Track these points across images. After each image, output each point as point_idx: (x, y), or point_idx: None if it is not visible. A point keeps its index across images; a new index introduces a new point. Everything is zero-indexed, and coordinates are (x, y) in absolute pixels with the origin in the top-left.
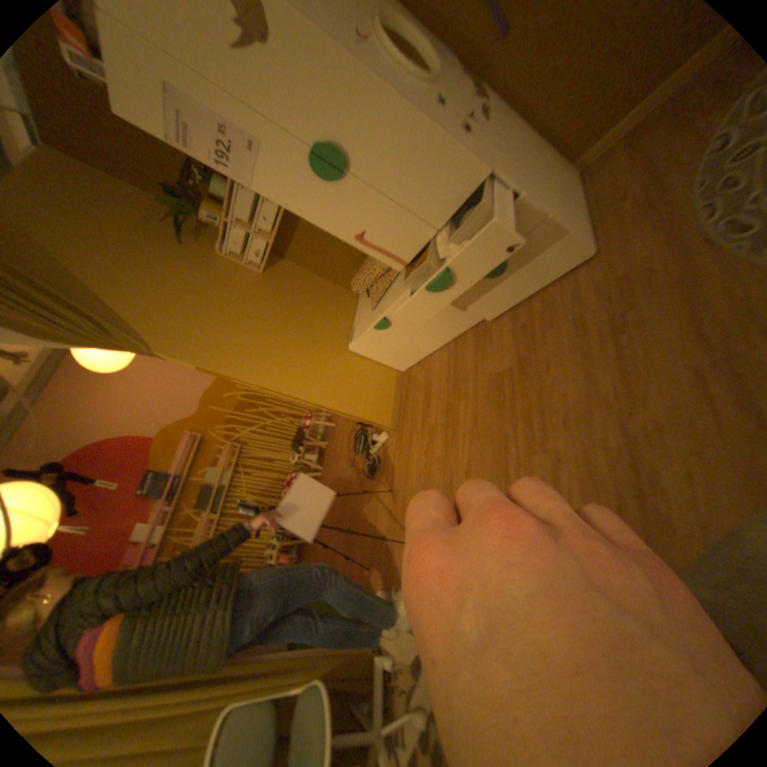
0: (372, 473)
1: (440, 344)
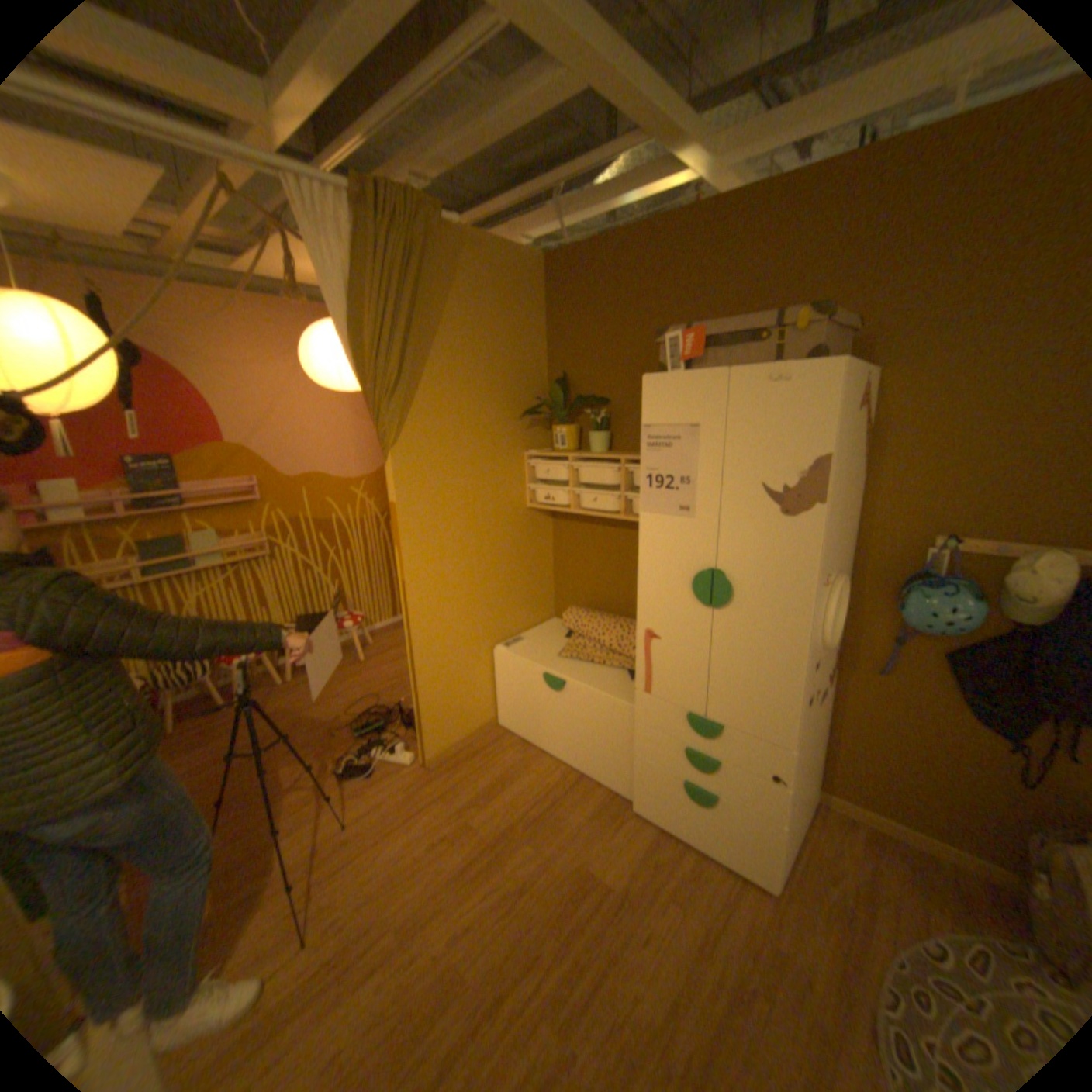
0: (344, 778)
1: (565, 759)
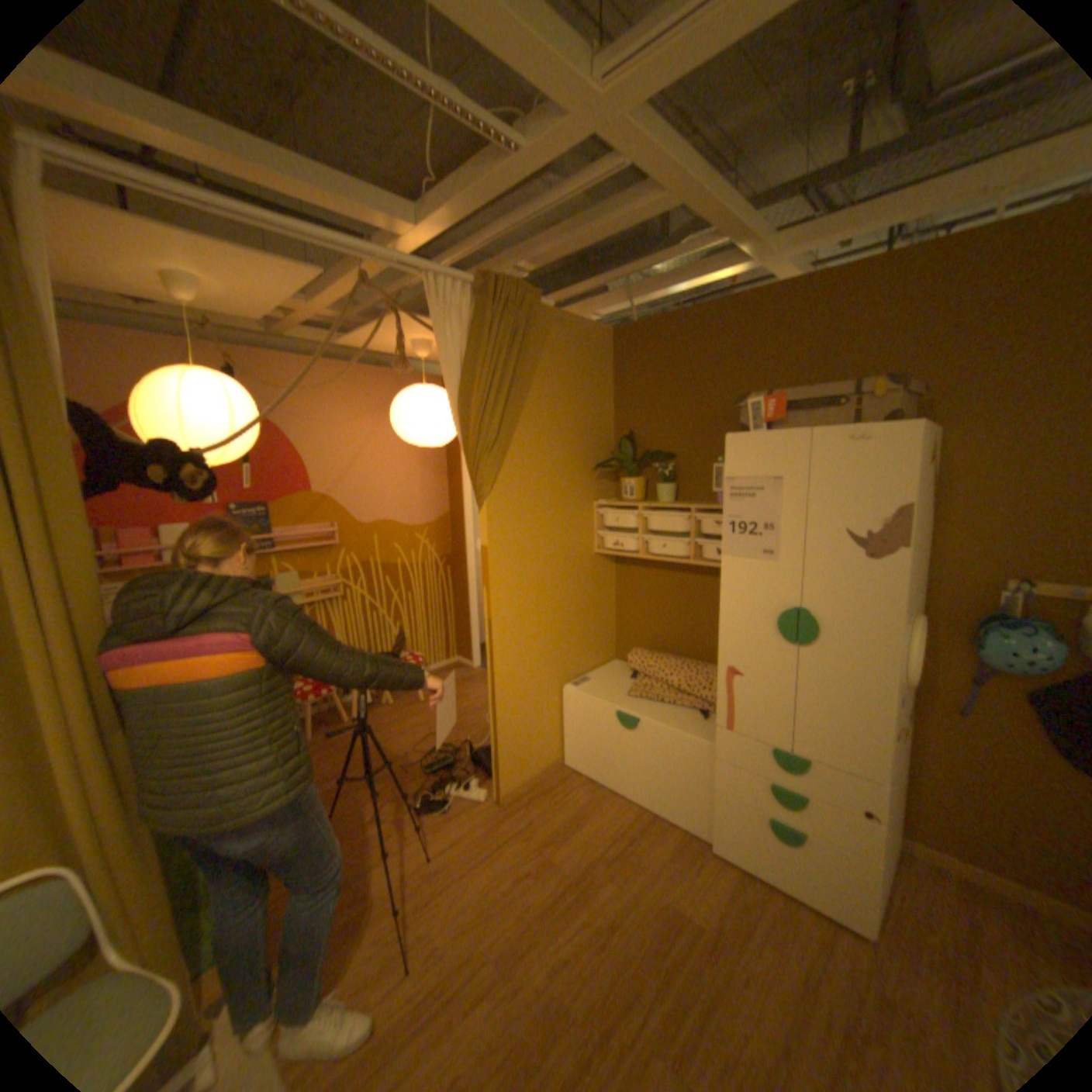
0: (422, 813)
1: (637, 800)
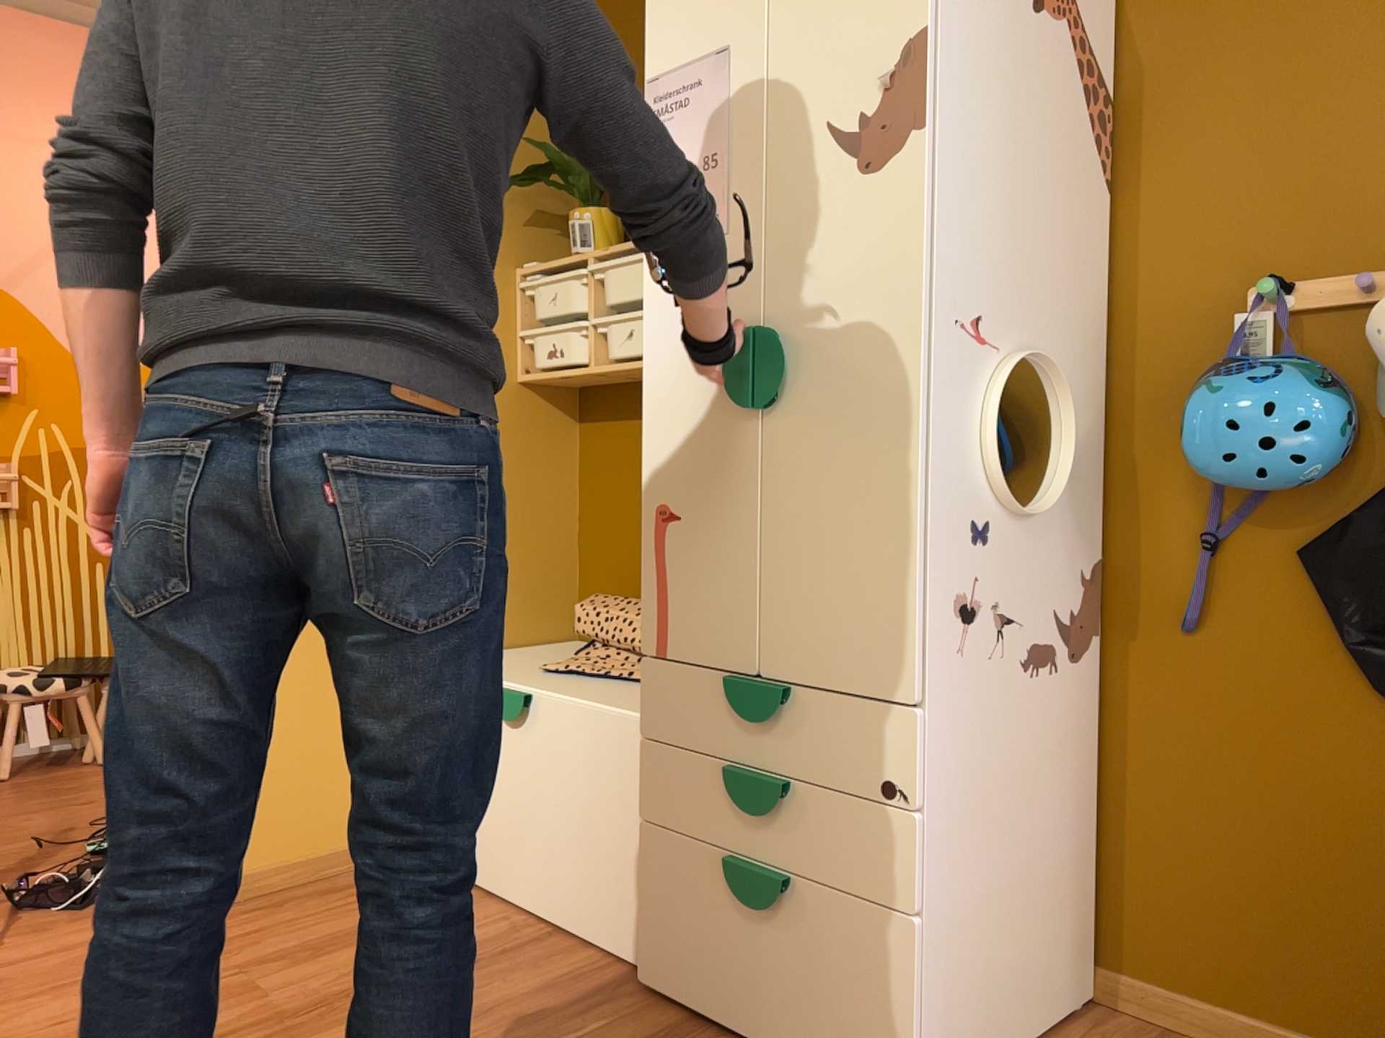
0: (25, 905)
1: (525, 899)
